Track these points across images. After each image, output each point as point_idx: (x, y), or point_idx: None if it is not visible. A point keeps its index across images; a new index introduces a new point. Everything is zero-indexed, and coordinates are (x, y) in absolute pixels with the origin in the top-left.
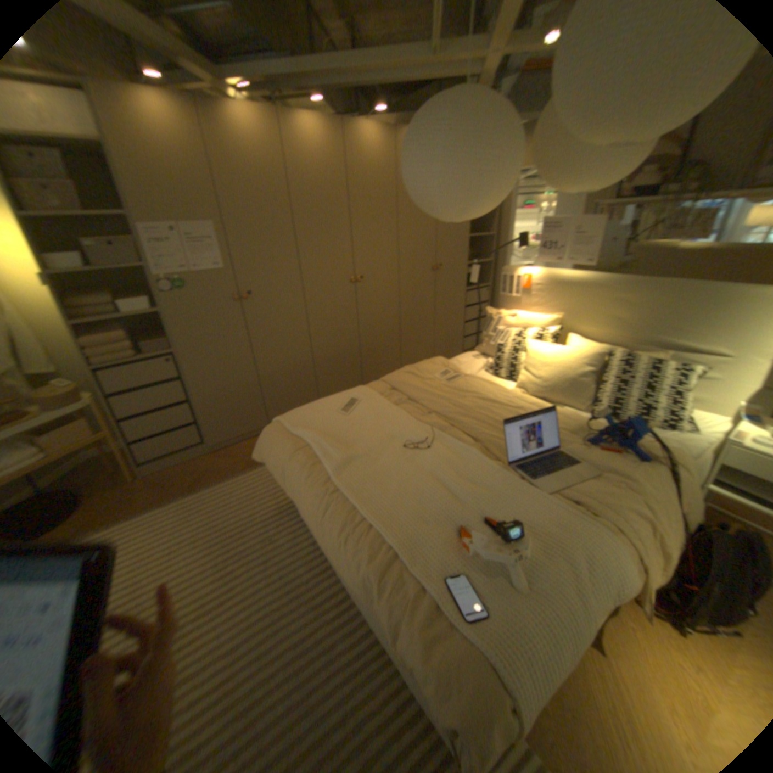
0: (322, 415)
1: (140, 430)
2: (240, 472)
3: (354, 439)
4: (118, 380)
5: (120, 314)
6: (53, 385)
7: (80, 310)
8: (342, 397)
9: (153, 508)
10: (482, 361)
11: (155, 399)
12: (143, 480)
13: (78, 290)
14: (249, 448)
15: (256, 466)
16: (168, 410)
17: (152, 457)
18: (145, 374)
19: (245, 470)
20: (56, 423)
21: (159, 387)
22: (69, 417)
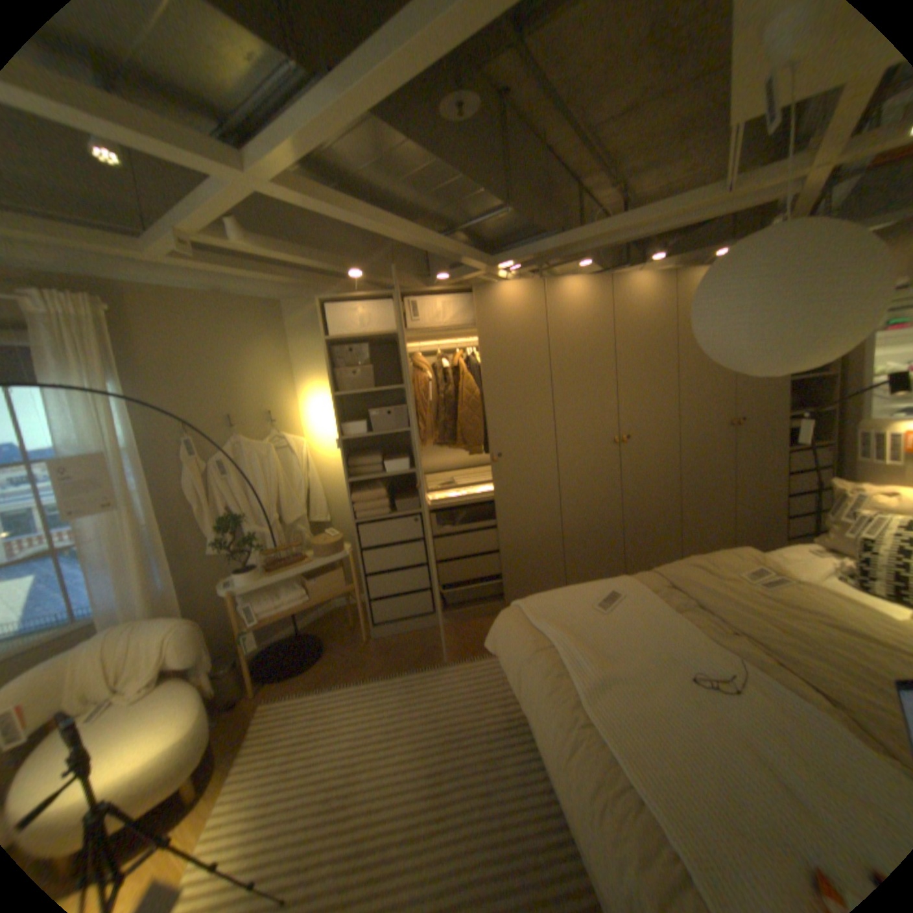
0: (571, 609)
1: (380, 589)
2: (467, 659)
3: (614, 652)
4: (372, 536)
5: (383, 474)
6: (324, 535)
7: (355, 470)
8: (599, 588)
9: (378, 679)
10: (831, 562)
11: (398, 559)
12: (374, 643)
13: (357, 452)
14: (479, 630)
15: (485, 655)
16: (407, 572)
17: (385, 620)
18: (393, 532)
19: (473, 658)
20: (320, 570)
21: (403, 546)
22: (330, 566)
